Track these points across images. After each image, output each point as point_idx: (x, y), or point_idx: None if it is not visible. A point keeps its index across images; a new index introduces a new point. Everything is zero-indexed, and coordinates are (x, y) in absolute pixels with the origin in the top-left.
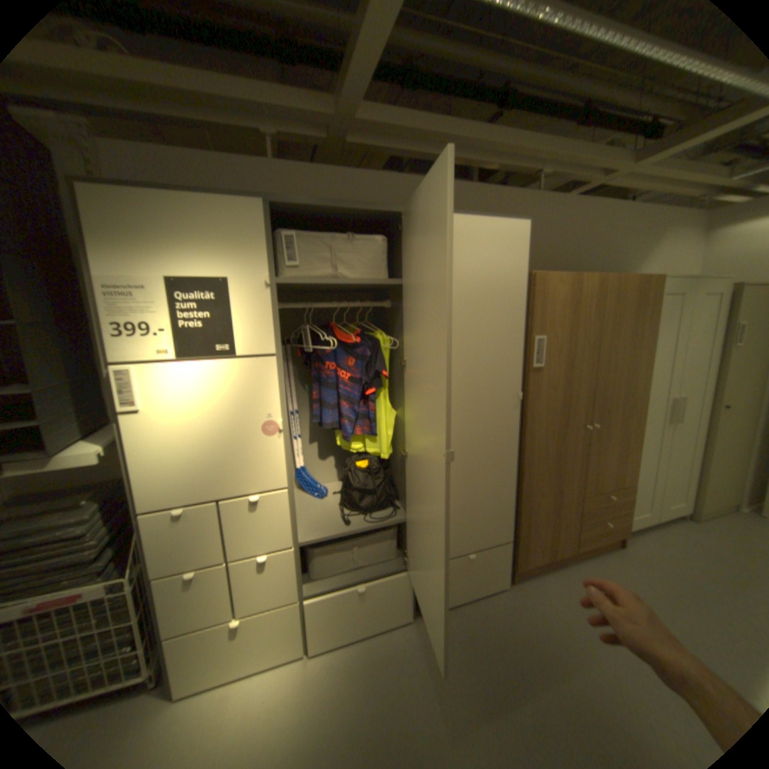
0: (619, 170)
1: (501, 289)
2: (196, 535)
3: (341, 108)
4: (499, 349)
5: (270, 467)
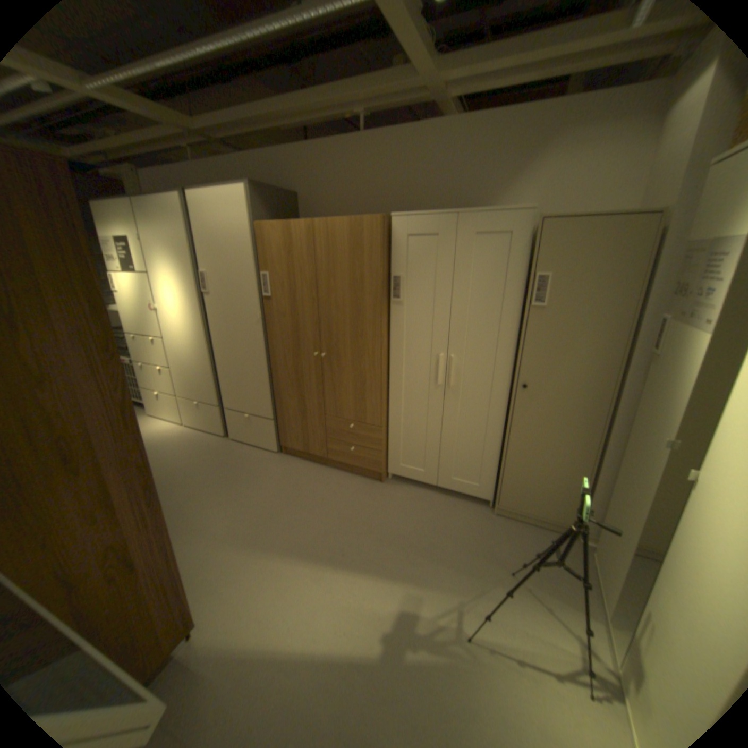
0: (426, 85)
1: (233, 237)
2: (140, 349)
3: (178, 130)
4: (239, 280)
5: (155, 327)
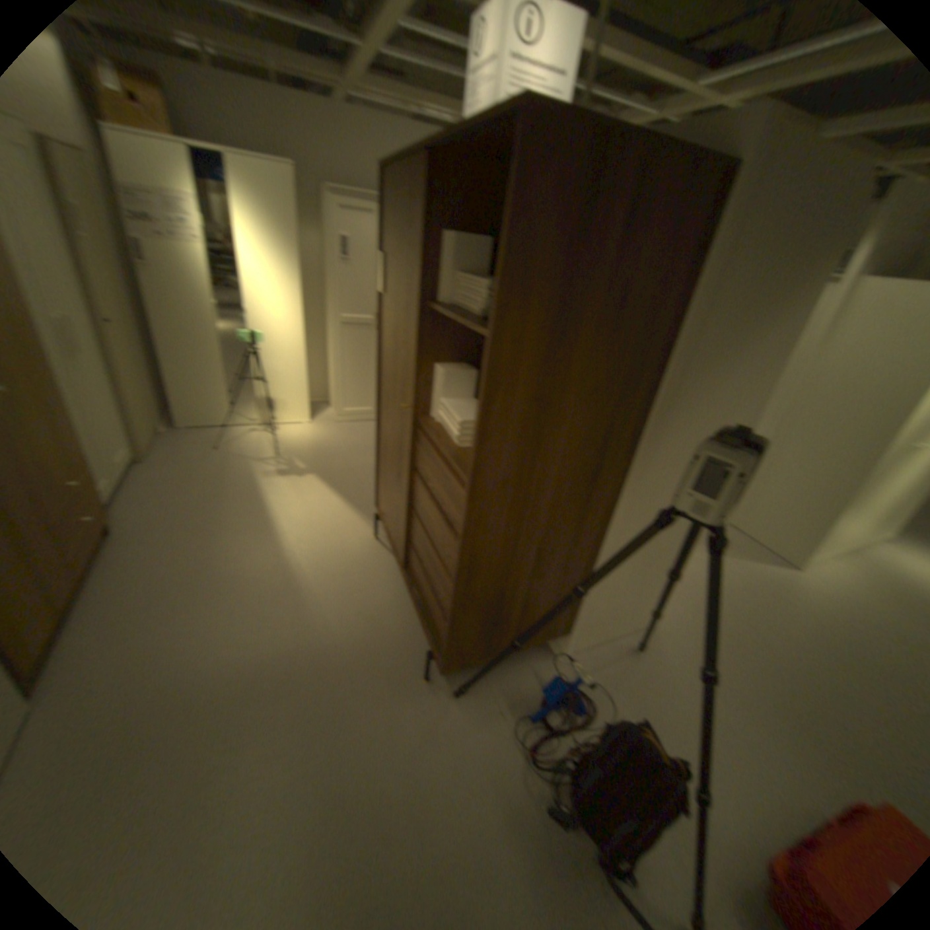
0: None
1: None
2: None
3: None
4: None
5: None
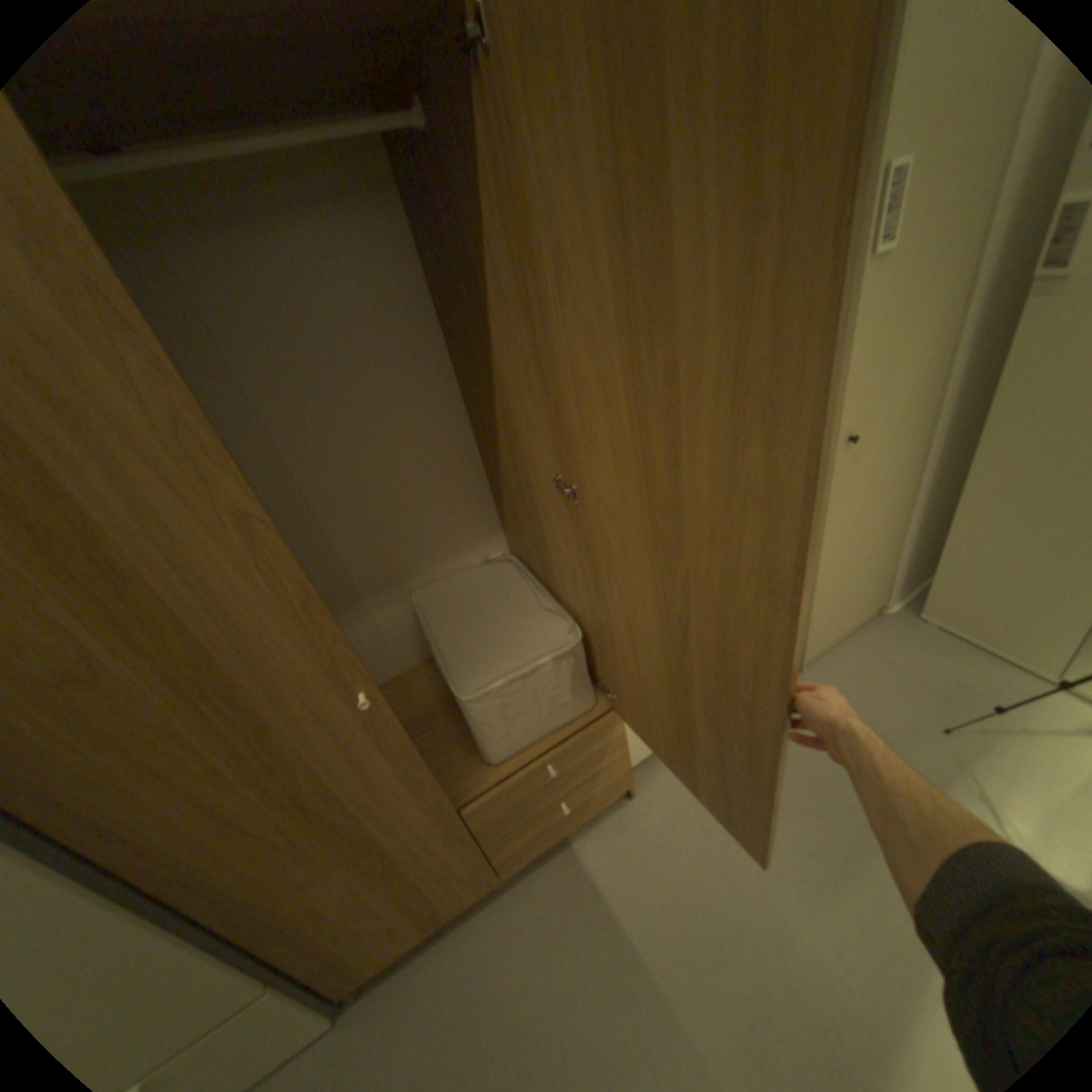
0: None
1: None
2: None
3: None
4: None
5: None
